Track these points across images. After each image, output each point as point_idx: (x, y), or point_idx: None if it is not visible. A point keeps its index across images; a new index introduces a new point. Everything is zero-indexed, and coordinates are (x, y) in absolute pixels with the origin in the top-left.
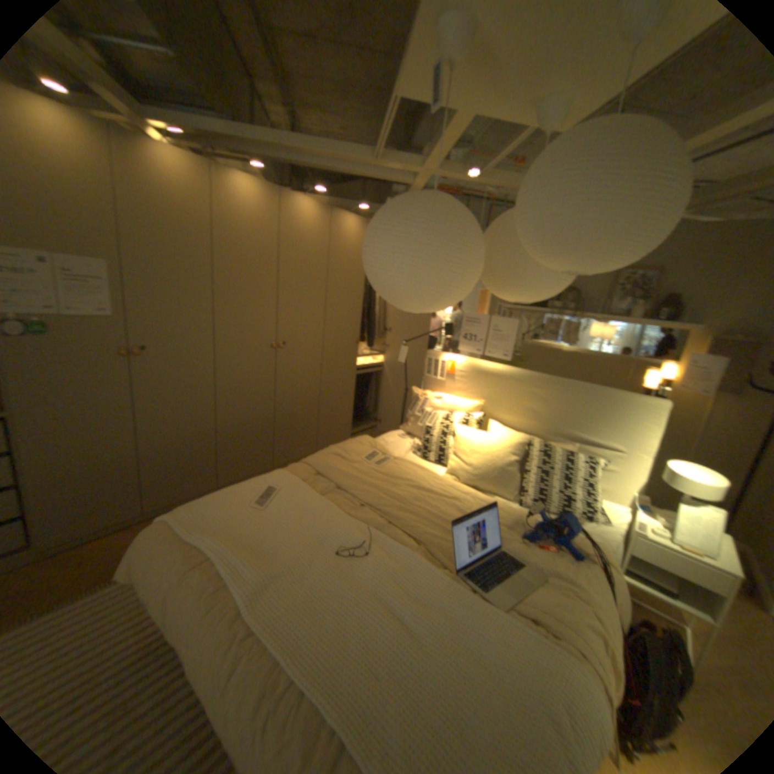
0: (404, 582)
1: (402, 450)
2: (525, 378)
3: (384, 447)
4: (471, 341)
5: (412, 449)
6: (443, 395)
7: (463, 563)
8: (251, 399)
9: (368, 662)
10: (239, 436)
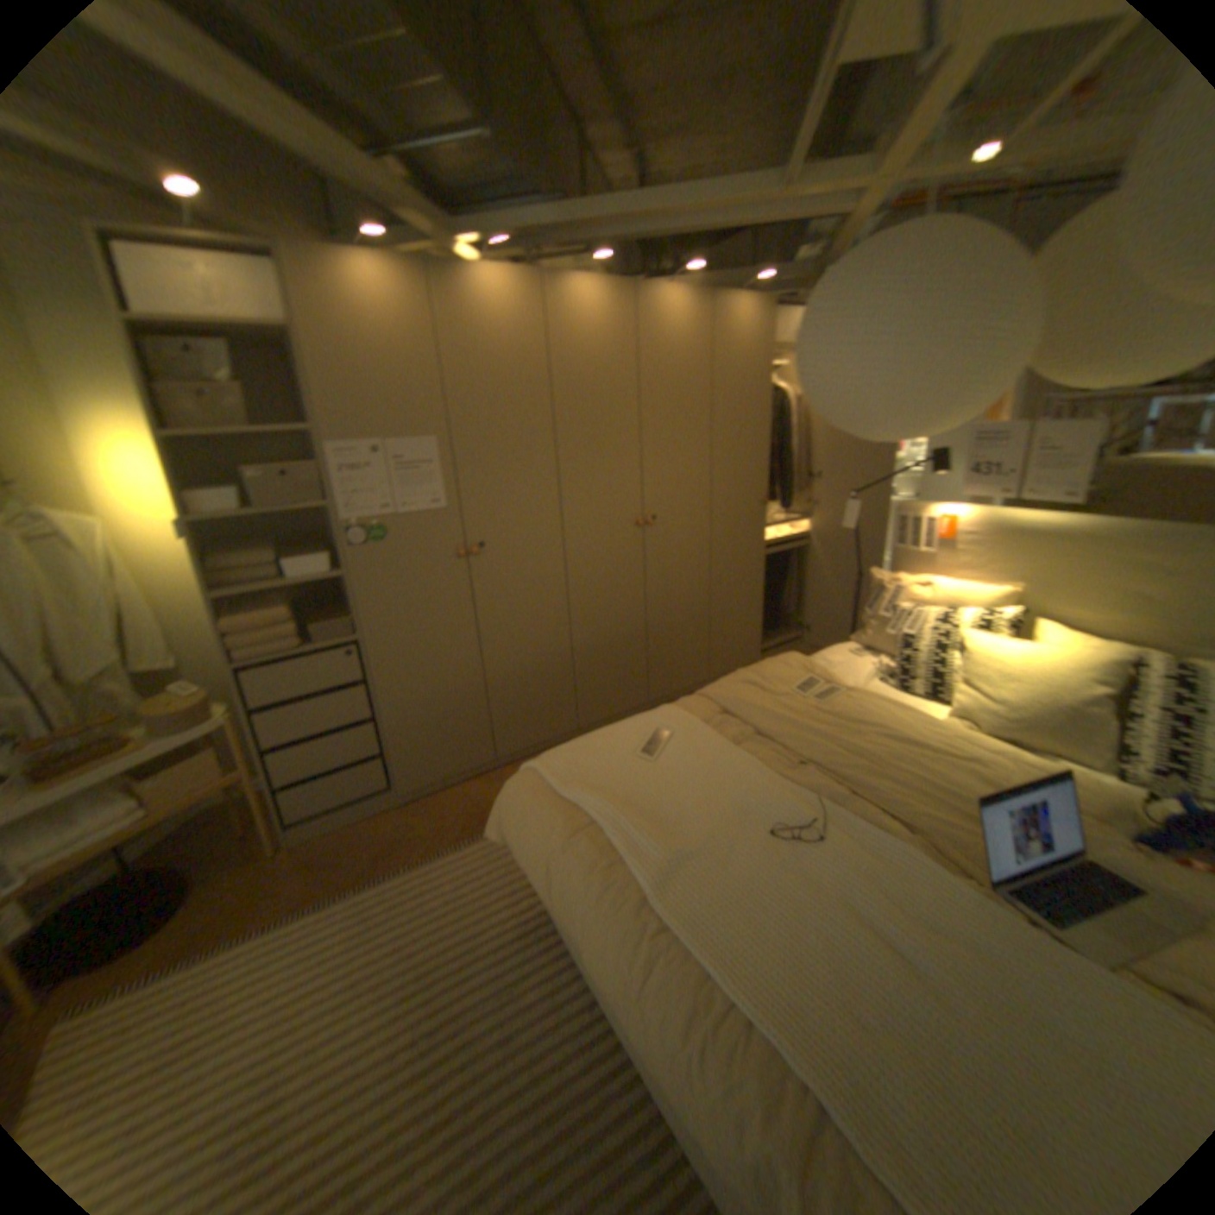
0: (892, 889)
1: (859, 675)
2: (1121, 533)
3: (826, 671)
4: (989, 474)
5: (877, 674)
6: (933, 578)
7: (1005, 872)
8: (612, 603)
9: (846, 1001)
10: (600, 656)
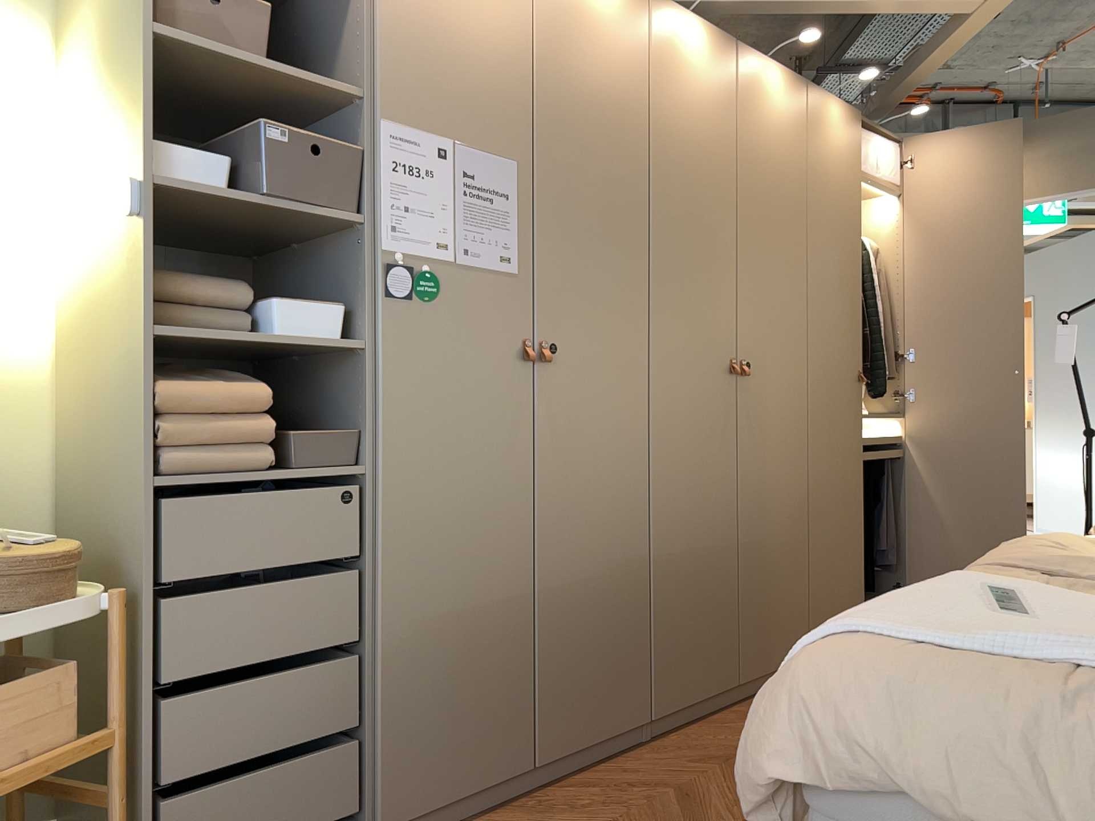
0: None
1: None
2: None
3: None
4: None
5: None
6: None
7: None
8: (704, 488)
9: None
10: (686, 582)
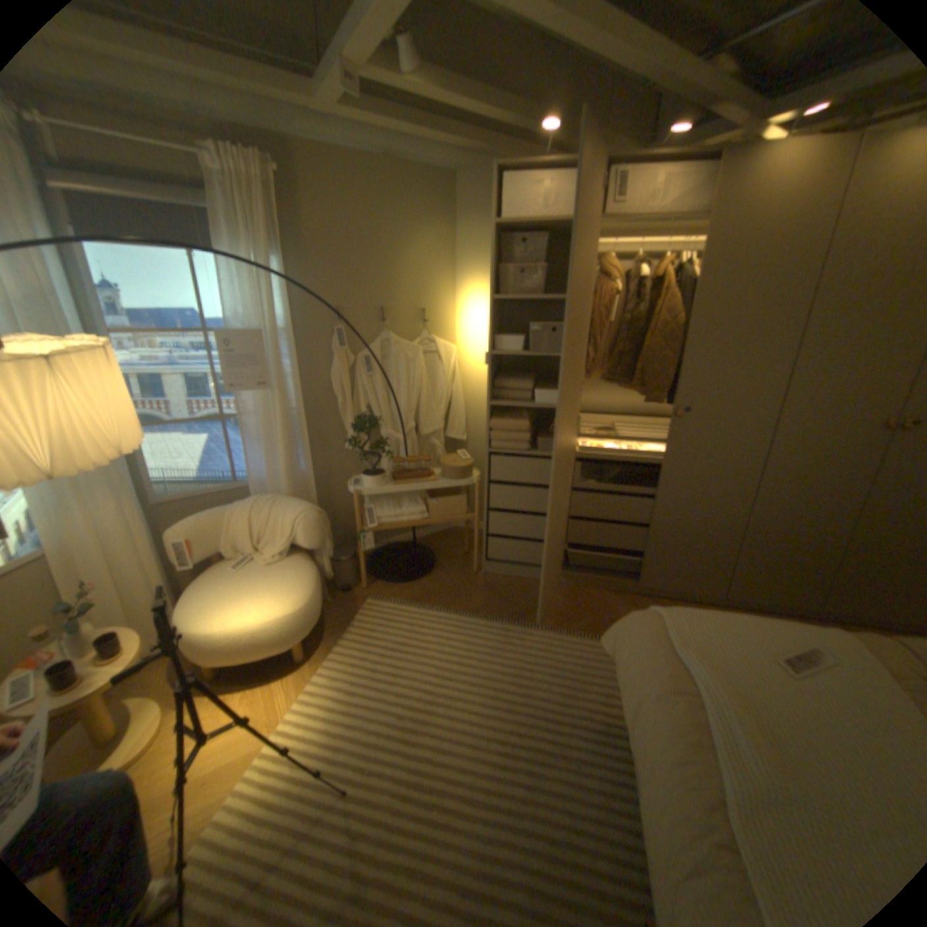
0: None
1: None
2: None
3: None
4: None
5: None
6: None
7: None
8: (814, 498)
9: None
10: (777, 545)
